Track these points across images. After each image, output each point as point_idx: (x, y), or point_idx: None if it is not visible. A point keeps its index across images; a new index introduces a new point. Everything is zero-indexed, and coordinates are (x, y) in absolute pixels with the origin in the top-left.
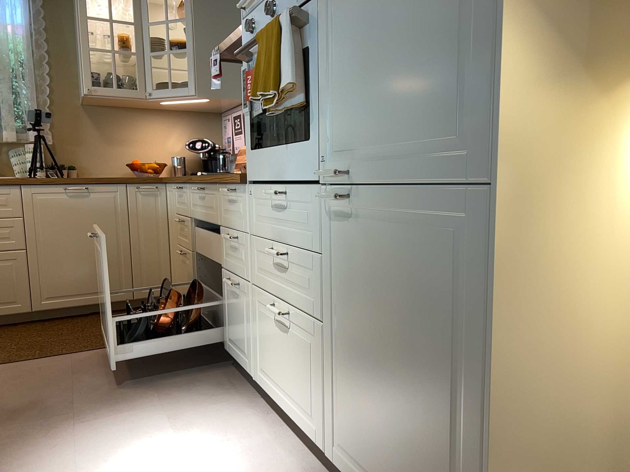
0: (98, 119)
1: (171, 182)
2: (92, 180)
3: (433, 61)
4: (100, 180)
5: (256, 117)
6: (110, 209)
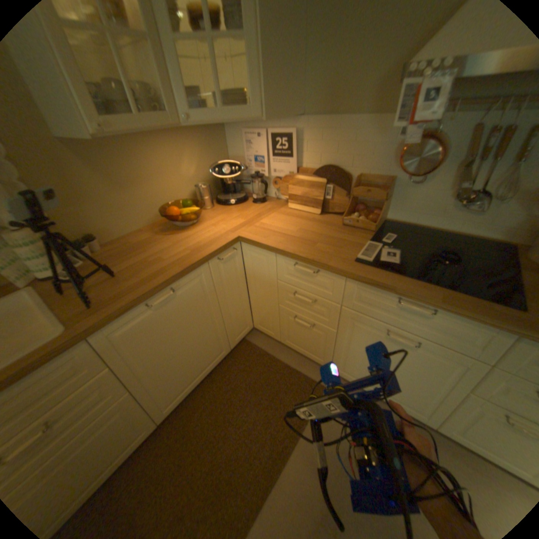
0: (92, 158)
1: (277, 254)
2: (175, 278)
3: None
4: (184, 272)
5: None
6: (199, 295)
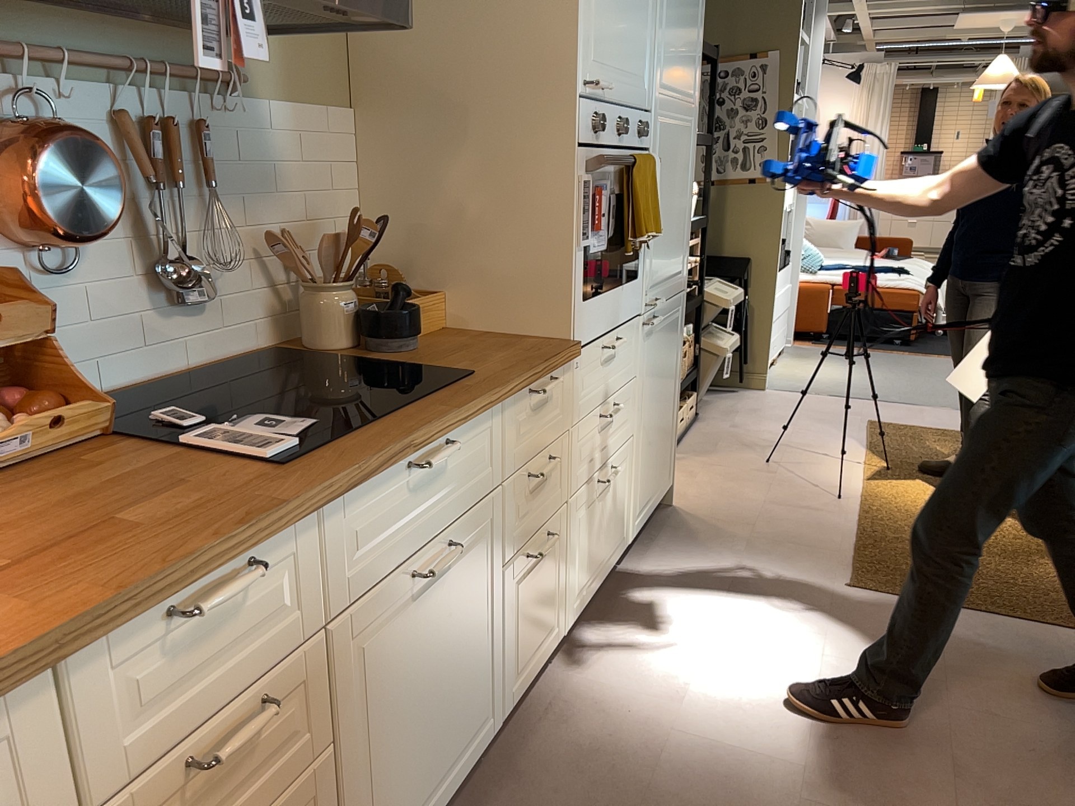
0: None
1: (100, 636)
2: None
3: (678, 232)
4: None
5: (588, 255)
6: None
